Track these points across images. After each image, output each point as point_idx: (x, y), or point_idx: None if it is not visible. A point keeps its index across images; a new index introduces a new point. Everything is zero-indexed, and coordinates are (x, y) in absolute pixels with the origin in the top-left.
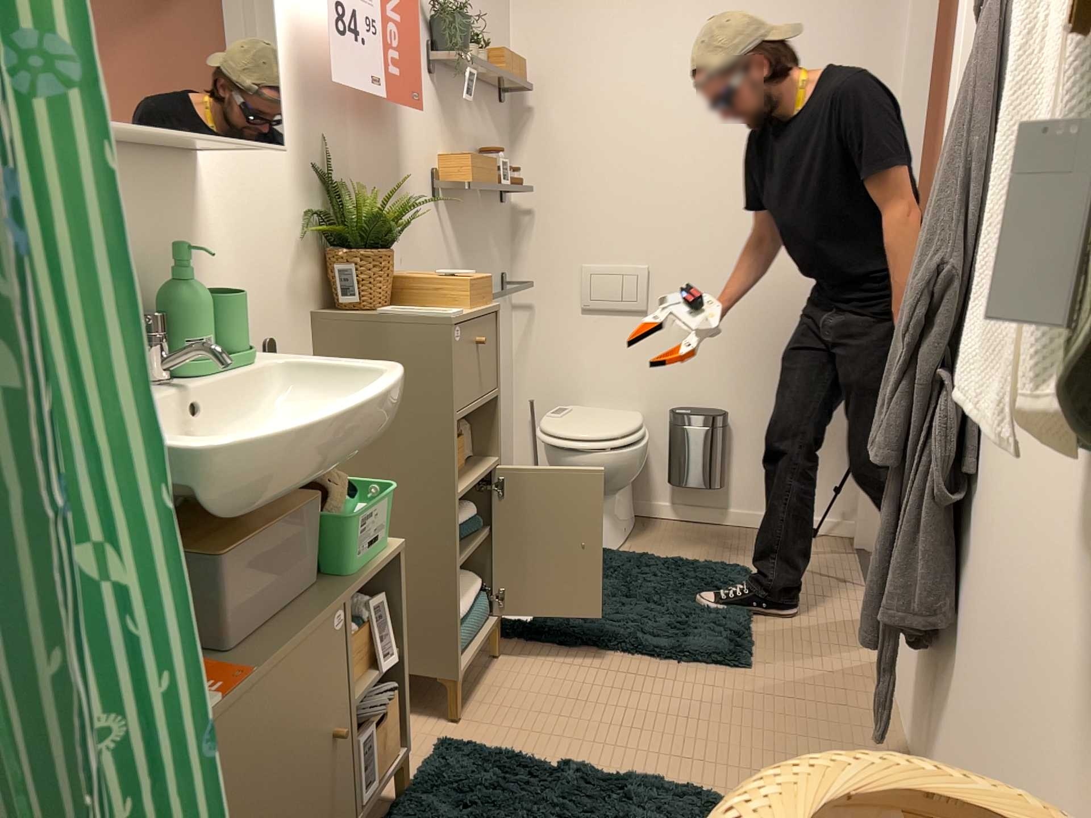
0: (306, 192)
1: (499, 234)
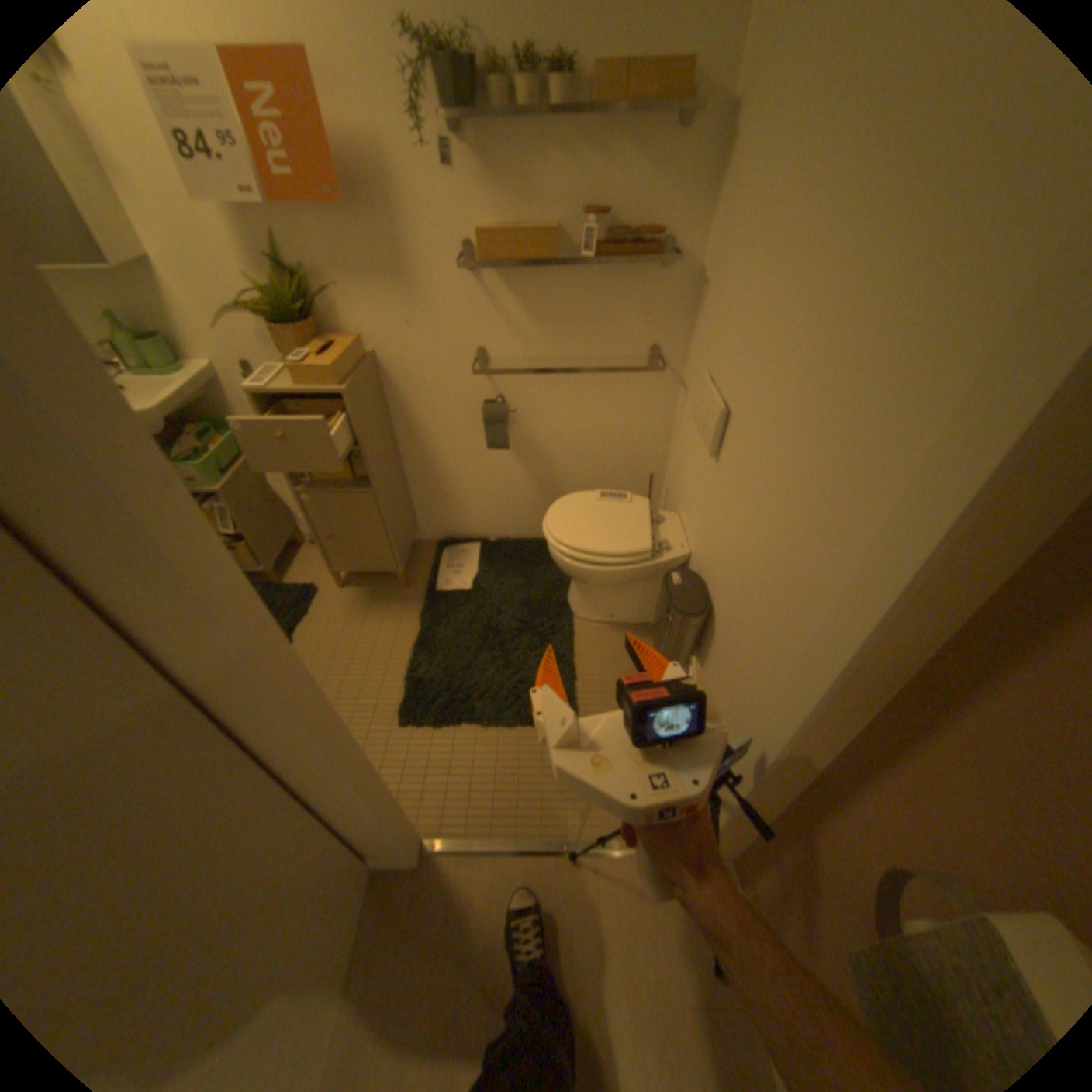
0: (245, 272)
1: (647, 298)
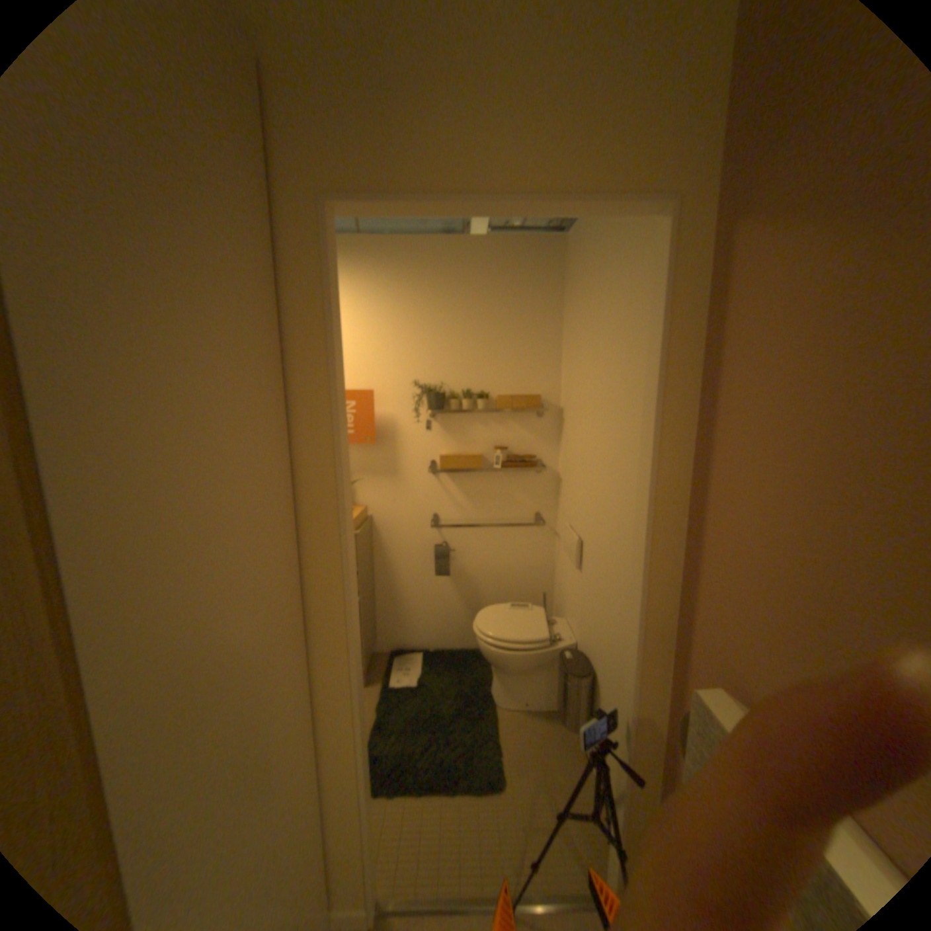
0: None
1: (531, 489)
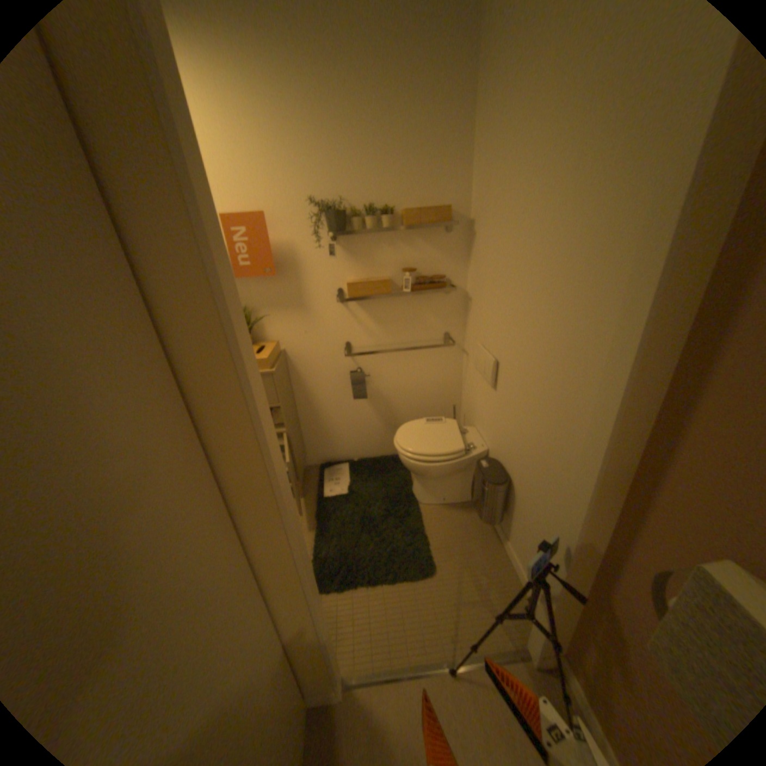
0: None
1: (439, 309)
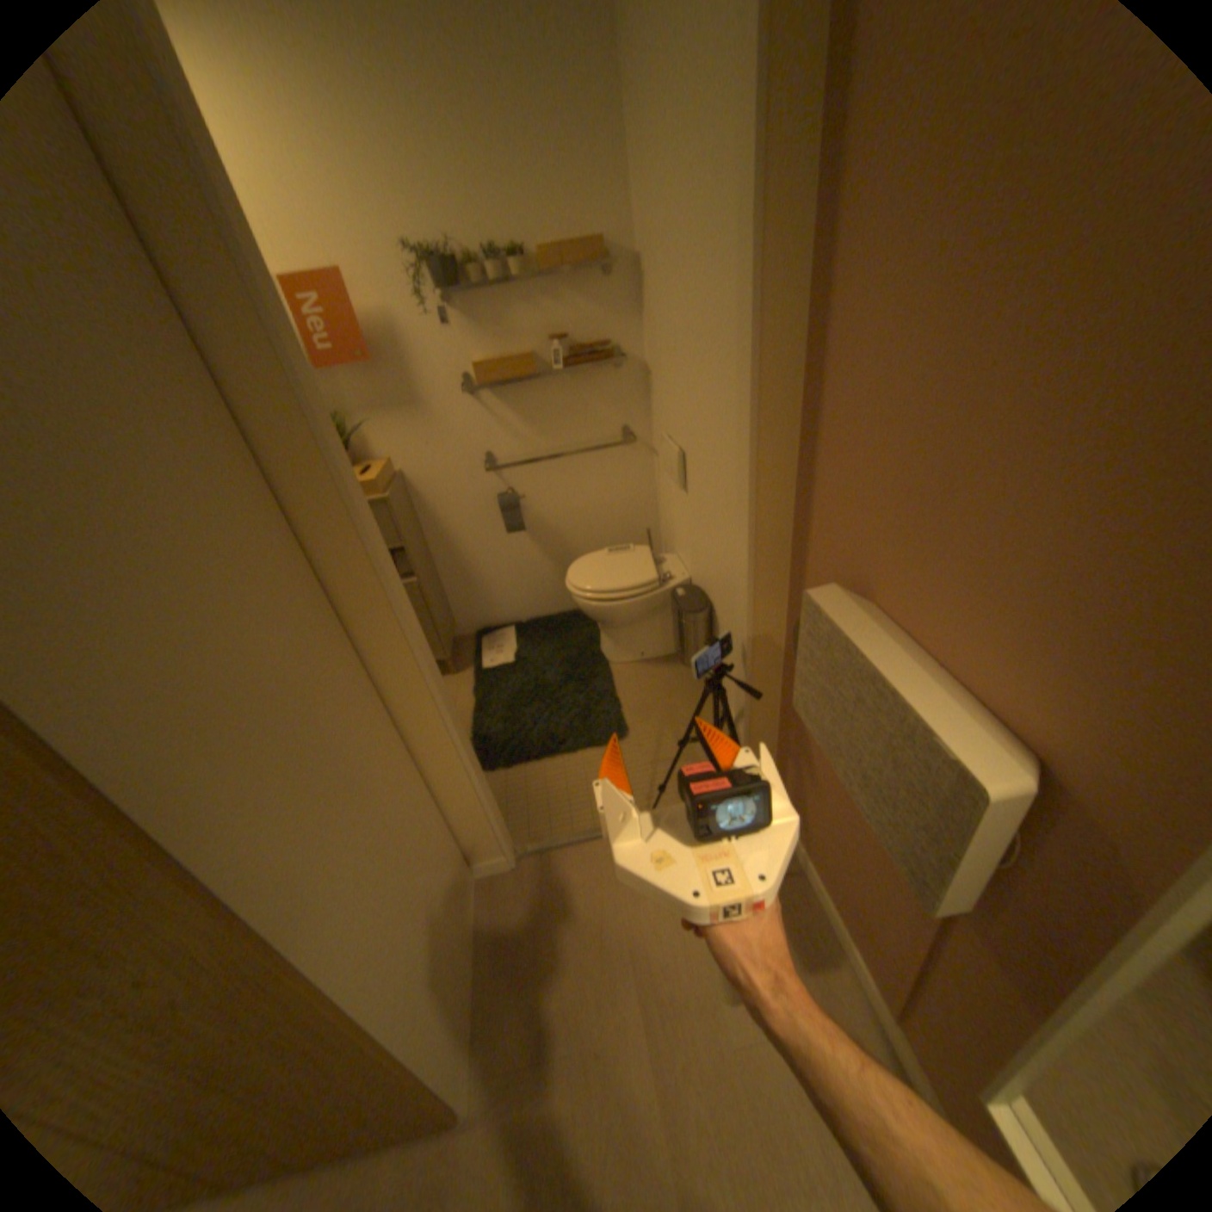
0: None
1: (609, 393)
